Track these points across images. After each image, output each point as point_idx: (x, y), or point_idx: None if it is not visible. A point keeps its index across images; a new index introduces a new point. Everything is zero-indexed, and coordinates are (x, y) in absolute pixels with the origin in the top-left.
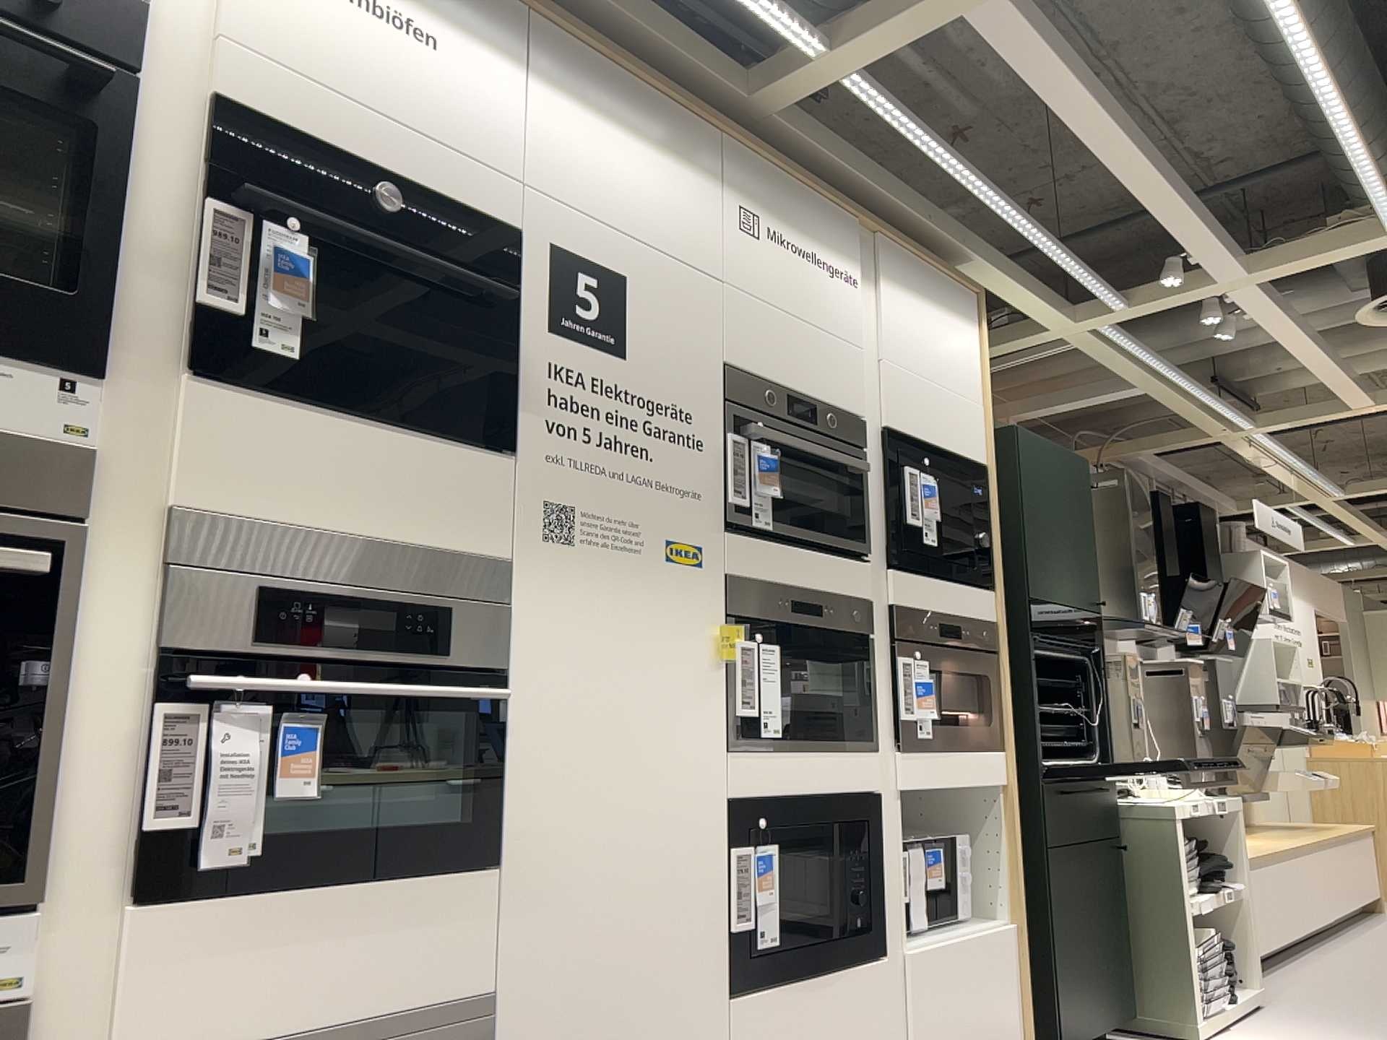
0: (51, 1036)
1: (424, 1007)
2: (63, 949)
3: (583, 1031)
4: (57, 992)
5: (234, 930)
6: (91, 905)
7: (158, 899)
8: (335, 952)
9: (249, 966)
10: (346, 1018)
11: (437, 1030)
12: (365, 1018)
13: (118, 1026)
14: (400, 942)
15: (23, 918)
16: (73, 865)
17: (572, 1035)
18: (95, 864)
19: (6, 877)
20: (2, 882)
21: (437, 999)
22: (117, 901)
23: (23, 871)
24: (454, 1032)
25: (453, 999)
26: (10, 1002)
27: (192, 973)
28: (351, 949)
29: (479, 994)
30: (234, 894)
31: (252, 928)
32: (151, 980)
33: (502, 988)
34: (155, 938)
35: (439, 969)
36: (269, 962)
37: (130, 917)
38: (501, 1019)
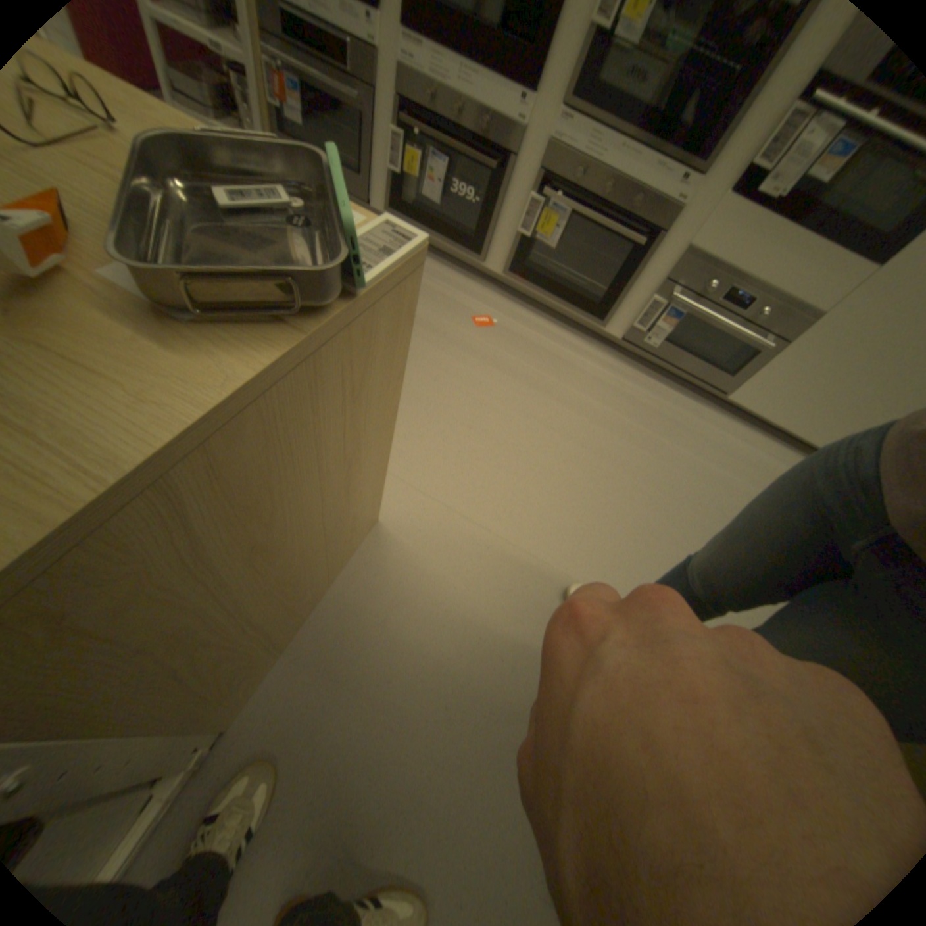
0: (686, 218)
1: (795, 293)
2: (705, 191)
3: (848, 352)
4: (695, 205)
5: (755, 218)
6: (721, 180)
7: (740, 190)
8: (781, 250)
9: (750, 234)
10: (766, 276)
11: (792, 305)
12: (772, 281)
13: (701, 227)
14: (808, 263)
15: (700, 172)
16: (725, 161)
17: (842, 349)
18: (732, 164)
19: (703, 154)
20: (702, 155)
21: (802, 295)
22: (729, 183)
23: (709, 154)
24: (797, 311)
25: (808, 300)
26: (682, 199)
27: (732, 225)
28: (788, 254)
29: (820, 306)
30: (765, 204)
31: (761, 221)
32: (719, 219)
33: (831, 311)
34: (729, 205)
35: (813, 285)
36: (757, 238)
37: (728, 191)
38: (819, 321)
